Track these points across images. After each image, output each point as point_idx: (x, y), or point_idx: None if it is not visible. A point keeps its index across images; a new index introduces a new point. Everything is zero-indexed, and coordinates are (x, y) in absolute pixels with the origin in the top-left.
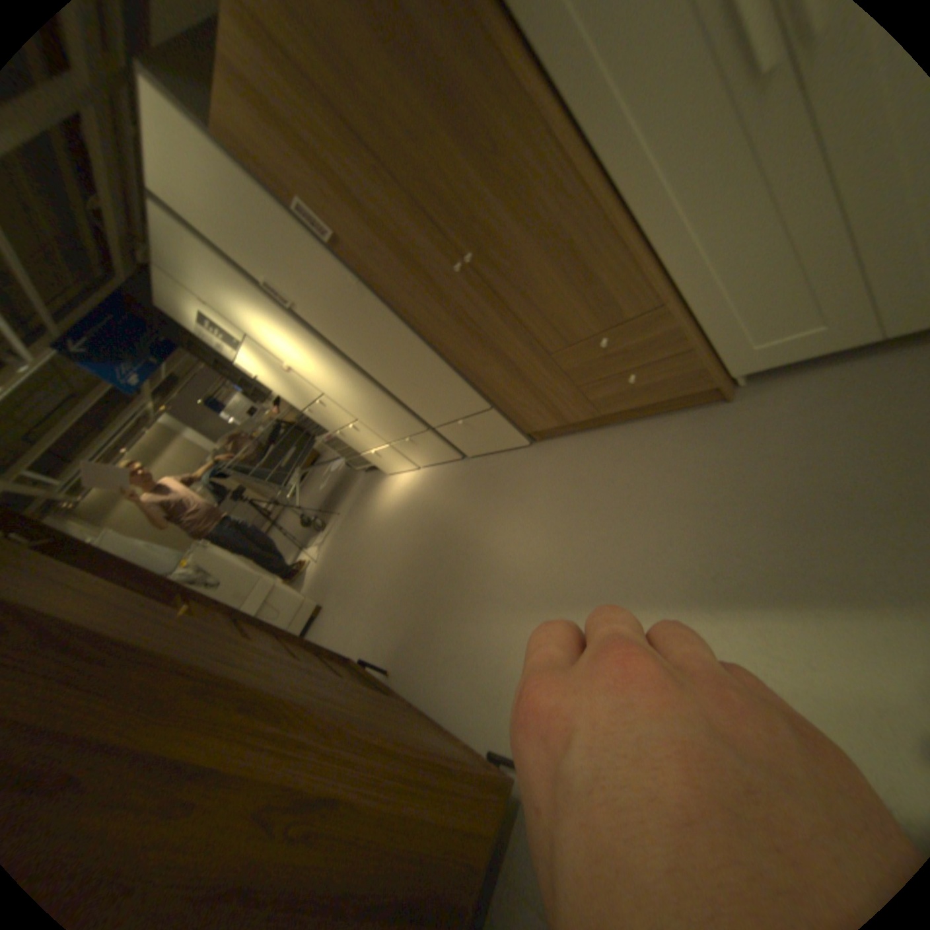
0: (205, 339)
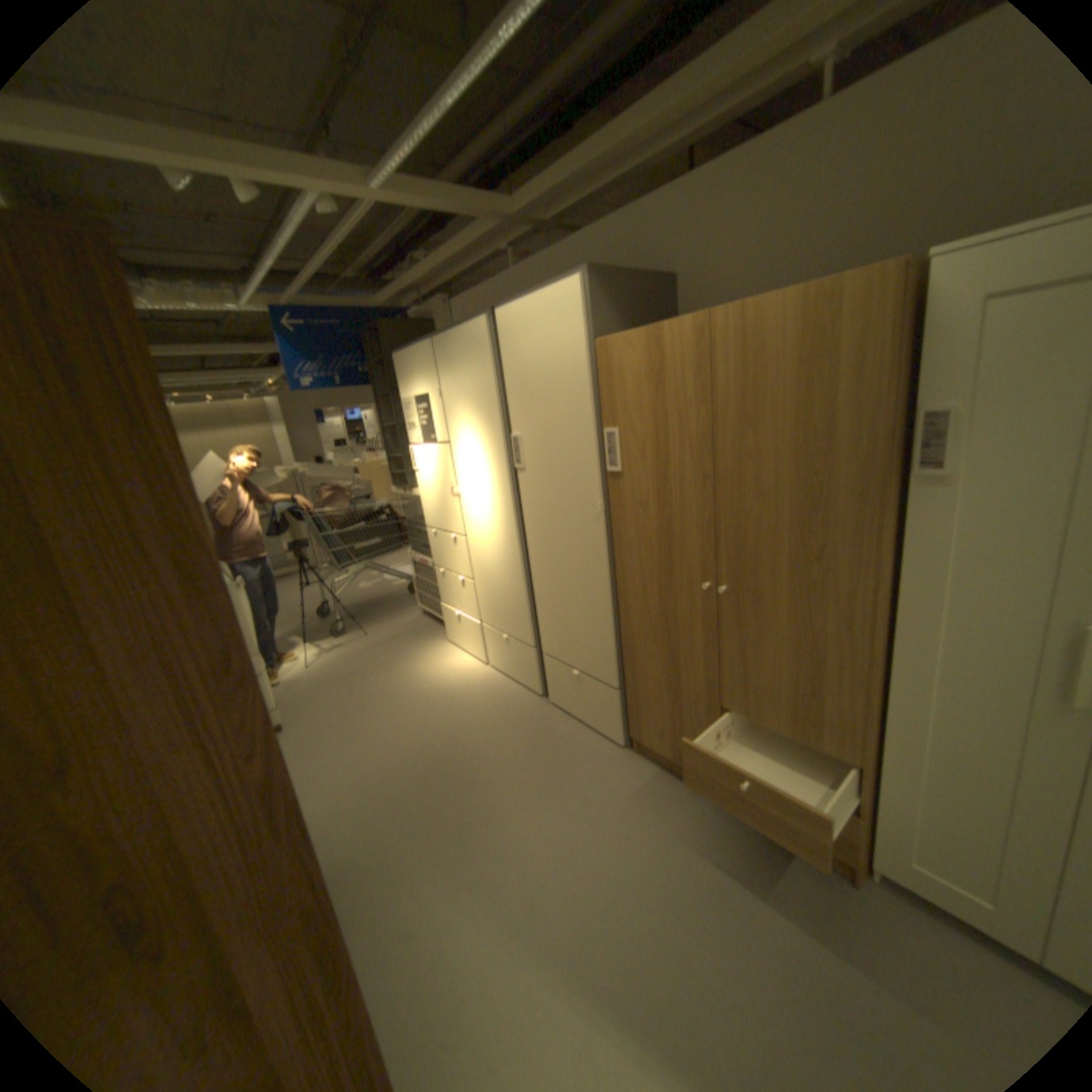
0: (409, 414)
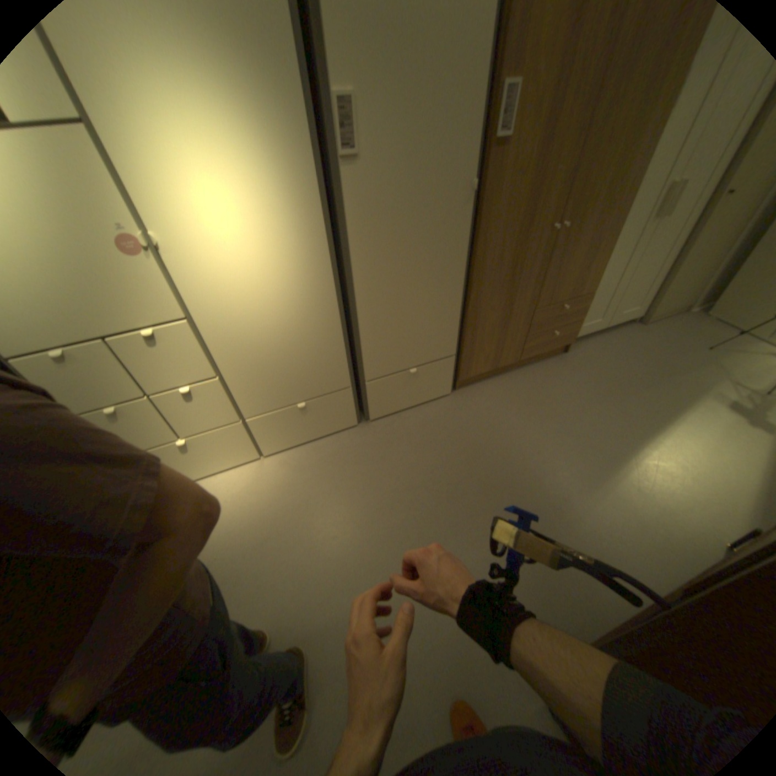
0: None
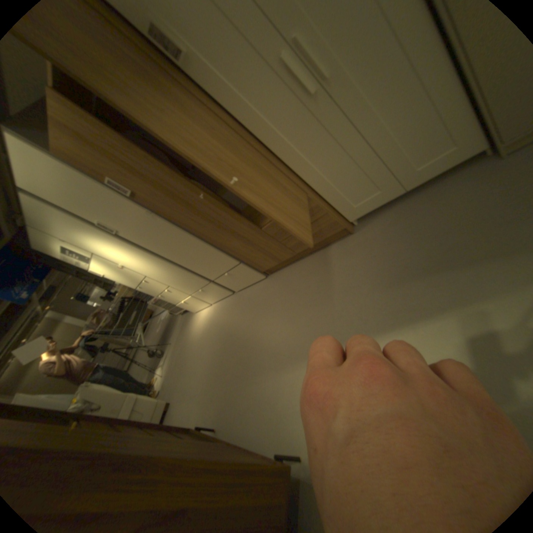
0: (68, 260)
